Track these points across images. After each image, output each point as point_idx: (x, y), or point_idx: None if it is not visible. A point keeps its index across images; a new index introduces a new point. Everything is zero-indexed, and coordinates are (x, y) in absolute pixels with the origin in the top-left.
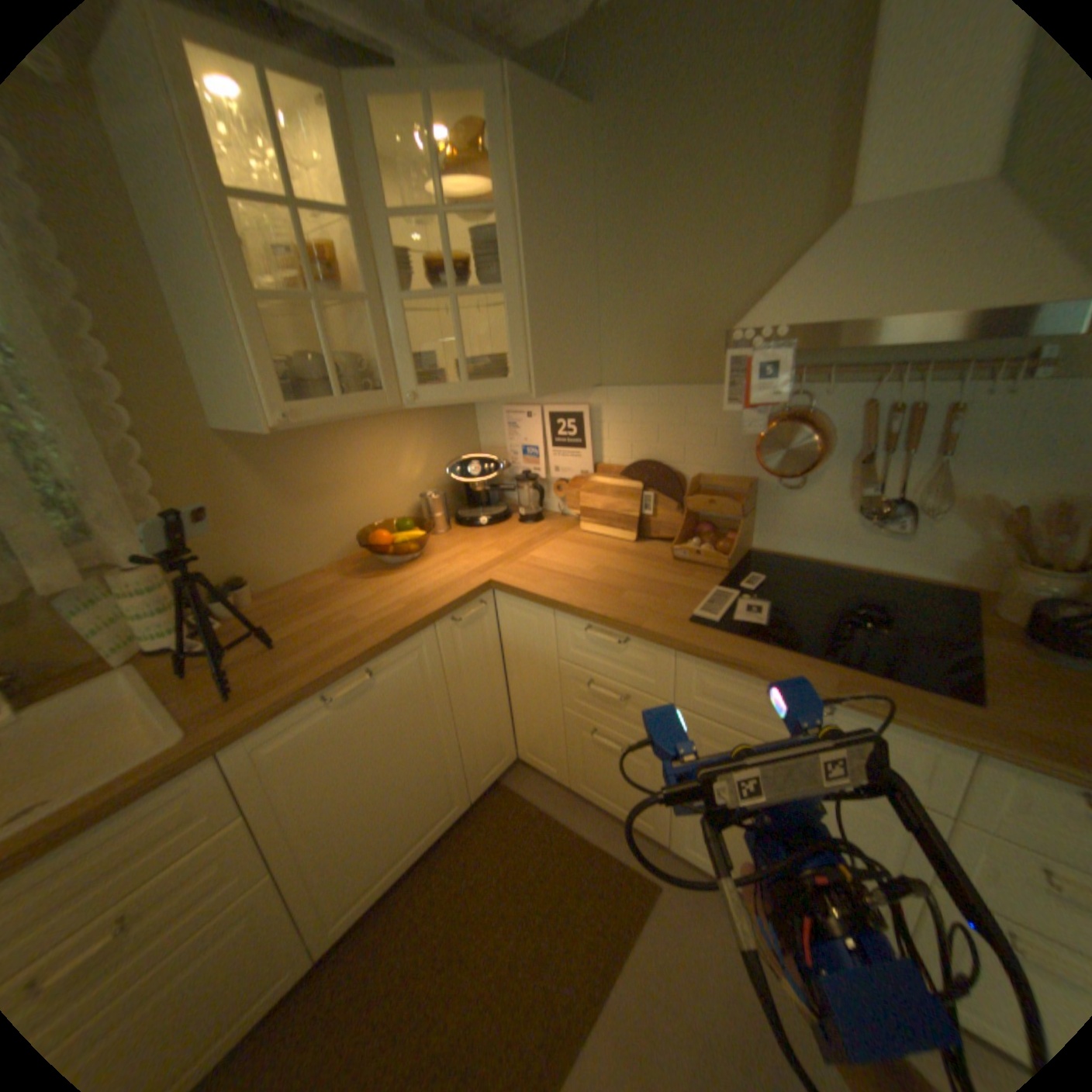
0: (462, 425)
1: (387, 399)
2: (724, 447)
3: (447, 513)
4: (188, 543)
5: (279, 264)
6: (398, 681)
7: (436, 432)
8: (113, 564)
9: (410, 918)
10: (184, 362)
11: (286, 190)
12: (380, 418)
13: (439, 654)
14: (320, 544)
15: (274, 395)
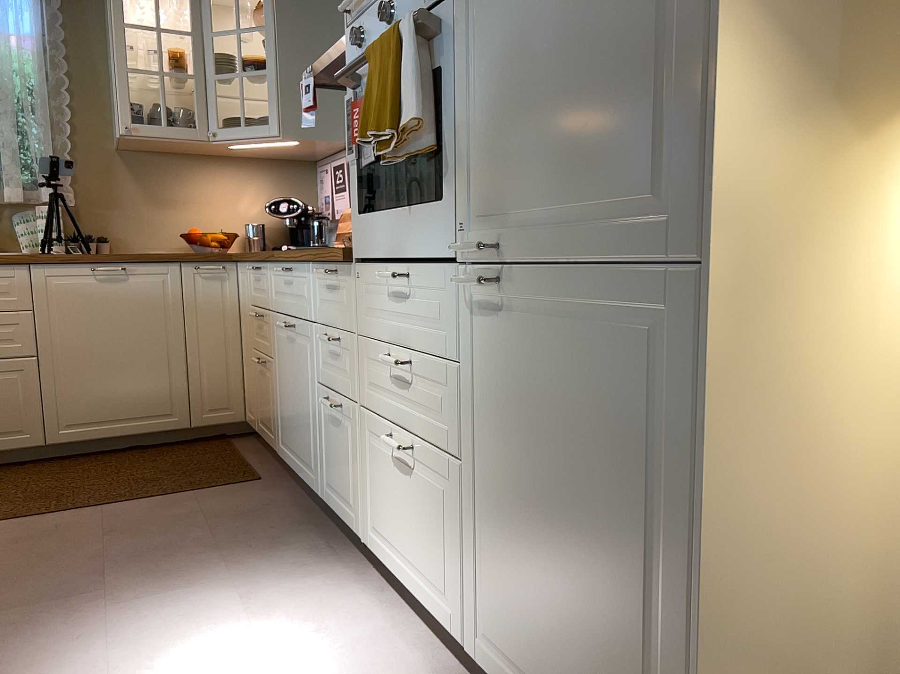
0: (302, 185)
1: (199, 133)
2: None
3: (261, 237)
4: (85, 208)
5: (153, 58)
6: (145, 288)
7: (276, 185)
8: (42, 202)
9: (110, 461)
10: (111, 111)
11: (158, 23)
12: (230, 165)
13: (180, 287)
14: (165, 237)
15: (127, 117)
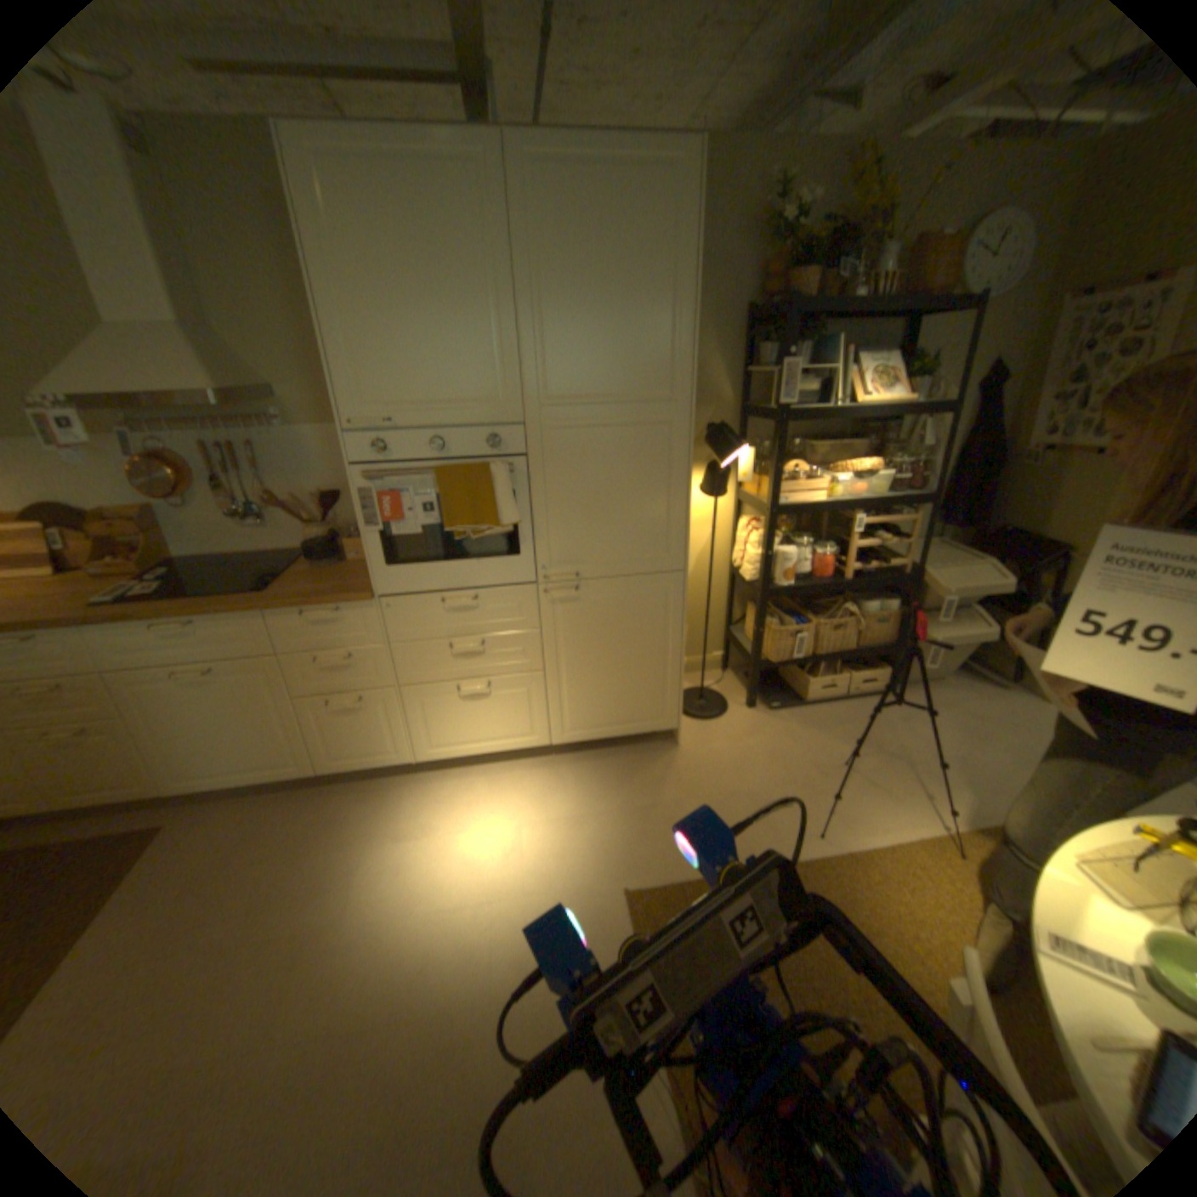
0: None
1: None
2: (111, 485)
3: None
4: None
5: None
6: None
7: None
8: None
9: None
10: None
11: None
12: None
13: None
14: None
15: None
